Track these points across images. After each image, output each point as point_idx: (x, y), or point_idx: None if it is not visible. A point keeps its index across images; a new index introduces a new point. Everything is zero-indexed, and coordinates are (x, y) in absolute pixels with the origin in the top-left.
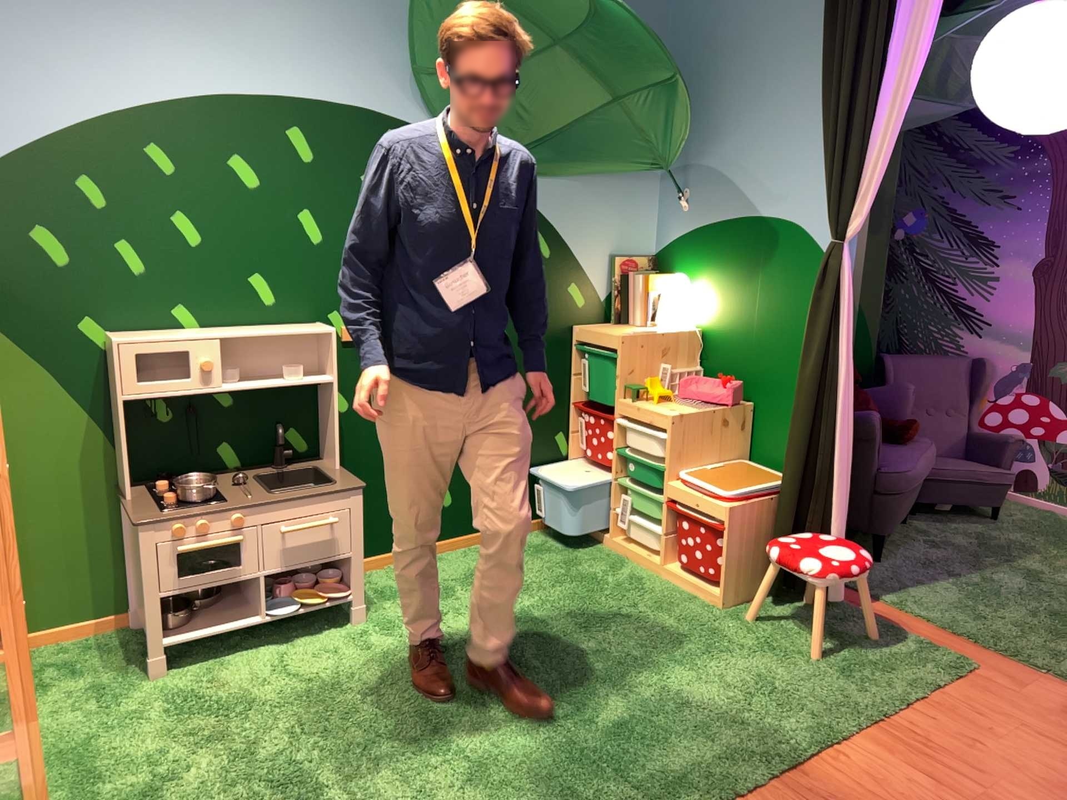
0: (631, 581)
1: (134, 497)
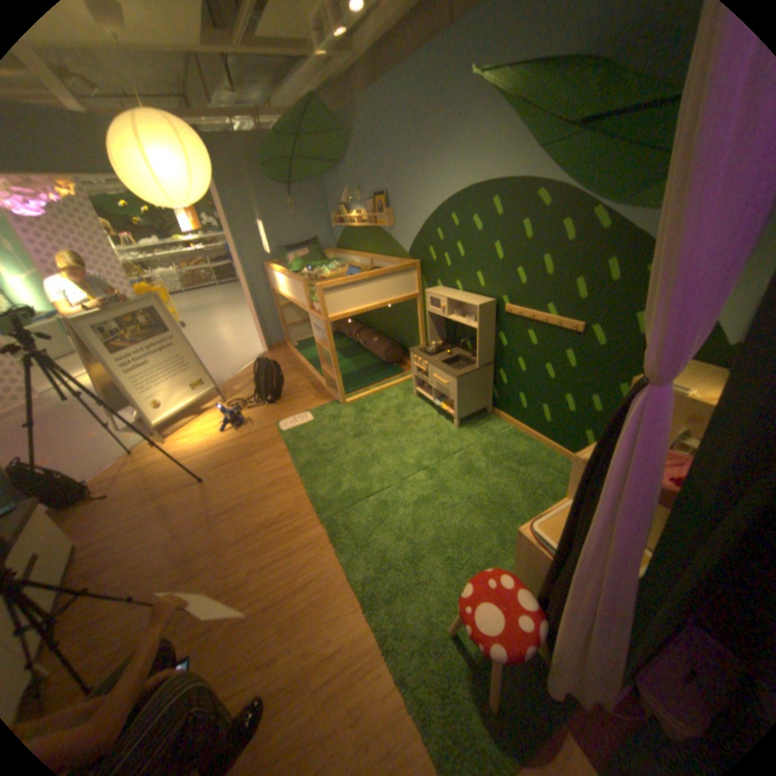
0: None
1: (428, 344)
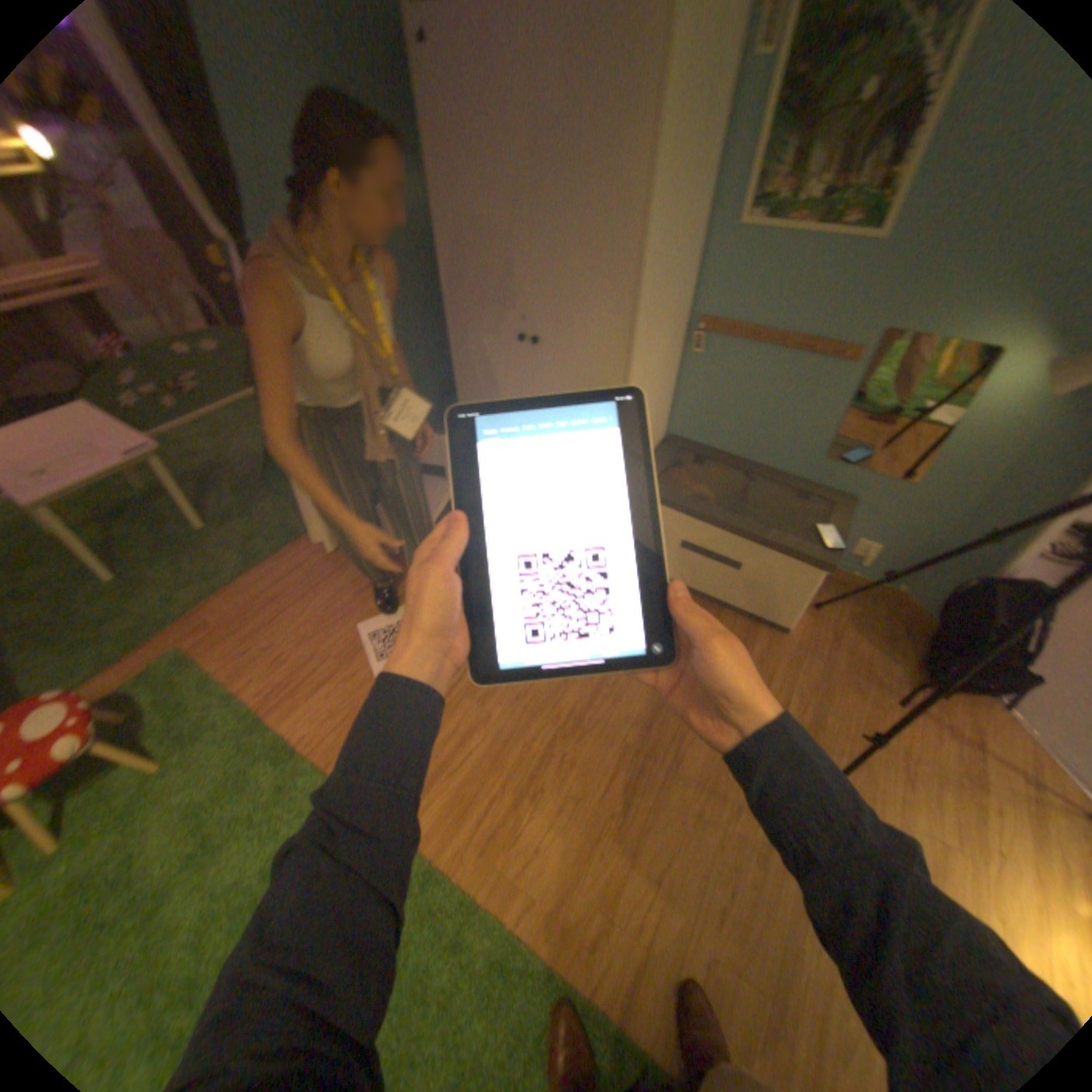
0: None
1: None
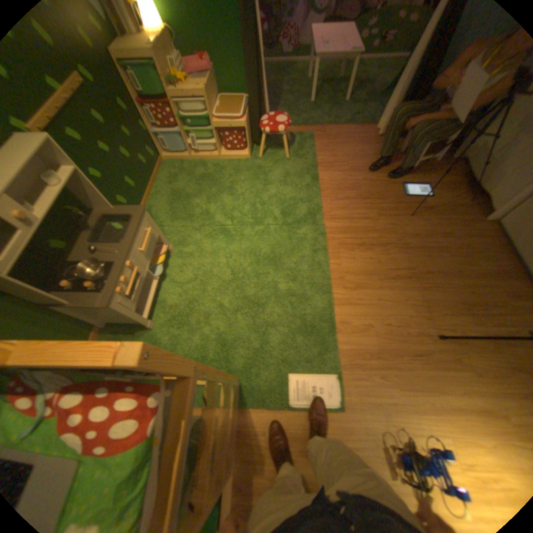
0: (215, 168)
1: (68, 300)
